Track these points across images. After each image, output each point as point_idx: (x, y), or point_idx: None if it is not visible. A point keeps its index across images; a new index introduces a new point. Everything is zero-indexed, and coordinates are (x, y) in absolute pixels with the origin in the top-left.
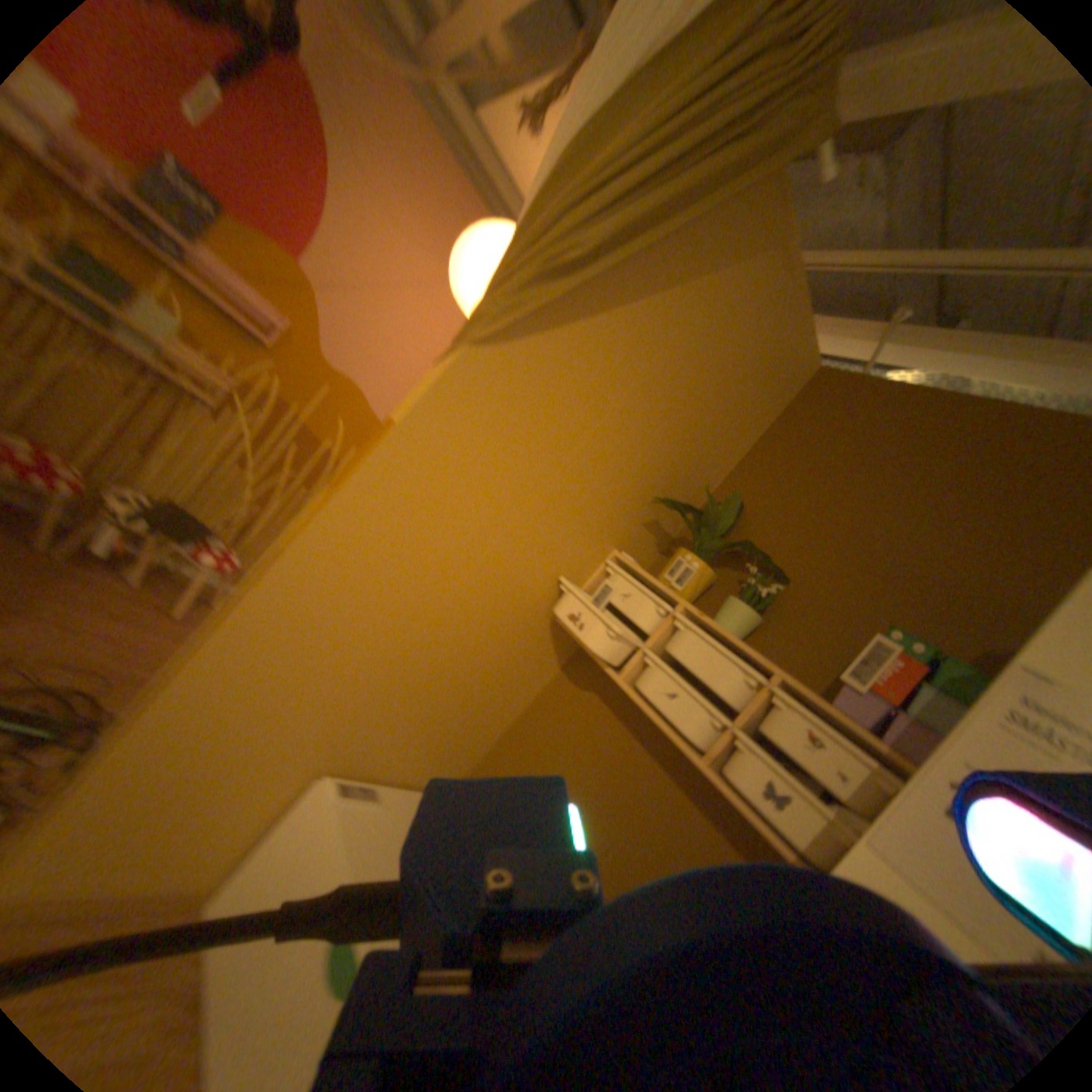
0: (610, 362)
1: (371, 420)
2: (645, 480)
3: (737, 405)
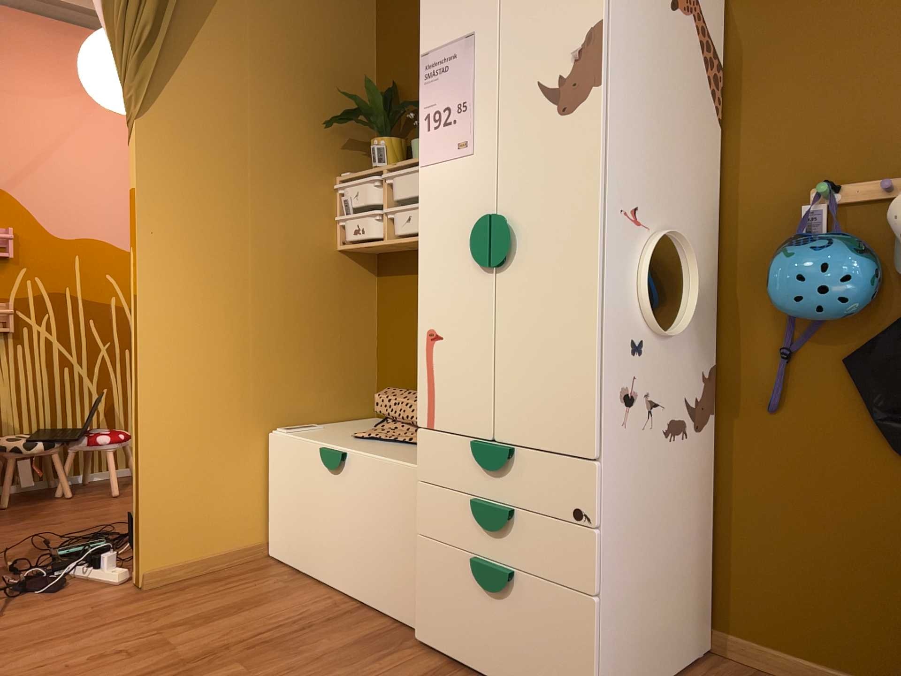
0: (220, 66)
1: (126, 254)
2: (313, 117)
3: (334, 25)
